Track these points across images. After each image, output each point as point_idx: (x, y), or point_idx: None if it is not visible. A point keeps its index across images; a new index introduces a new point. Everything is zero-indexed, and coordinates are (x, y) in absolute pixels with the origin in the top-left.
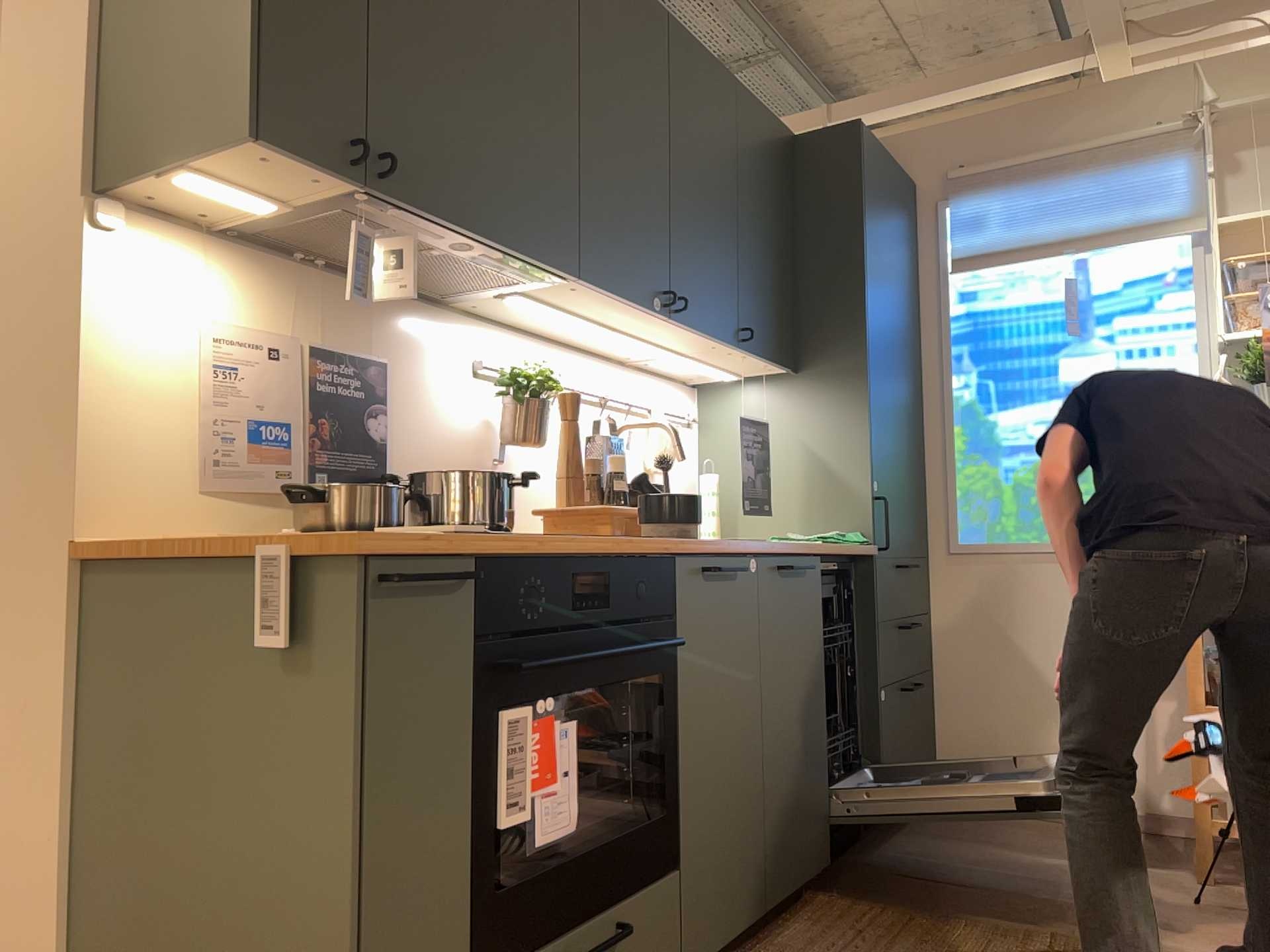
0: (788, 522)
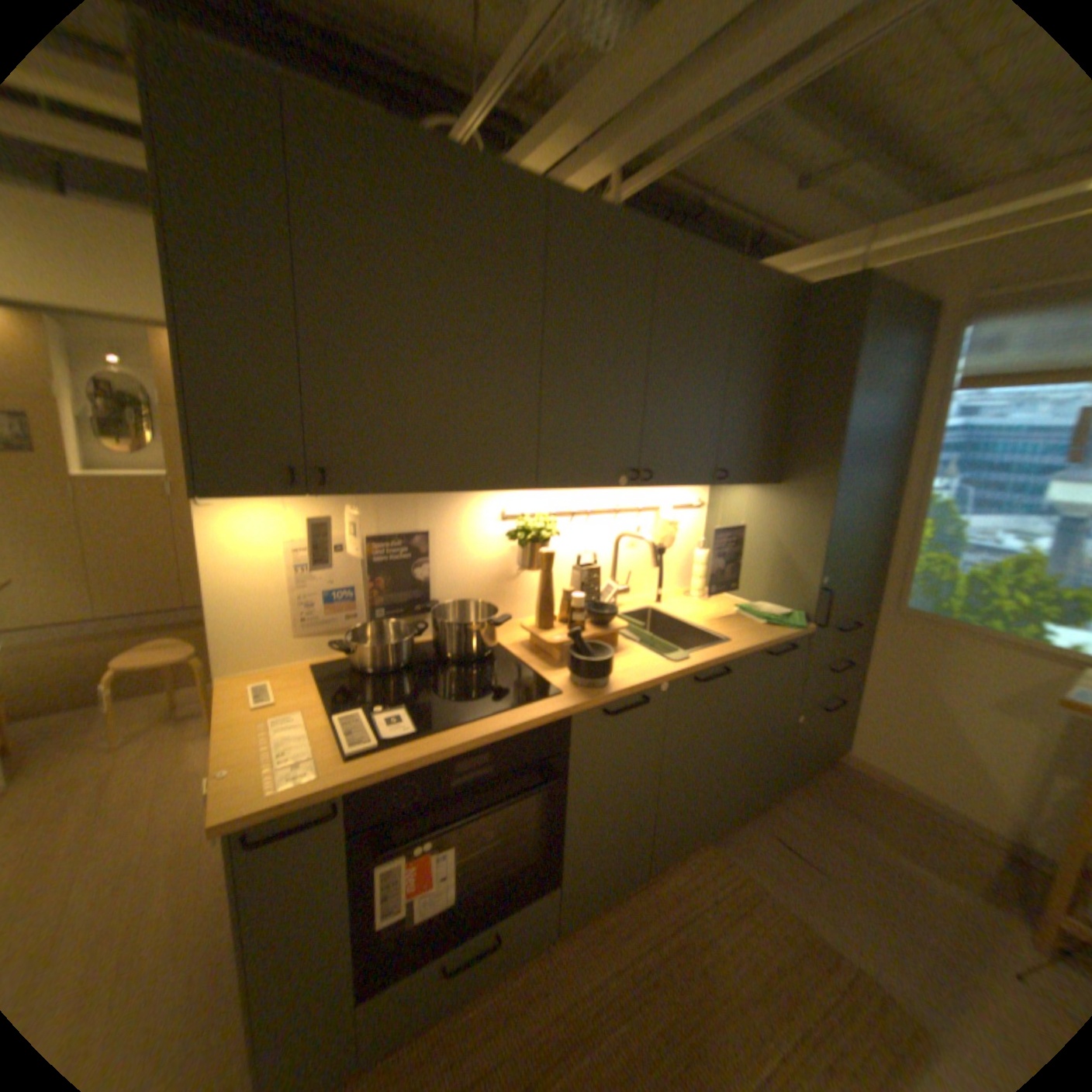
0: (755, 588)
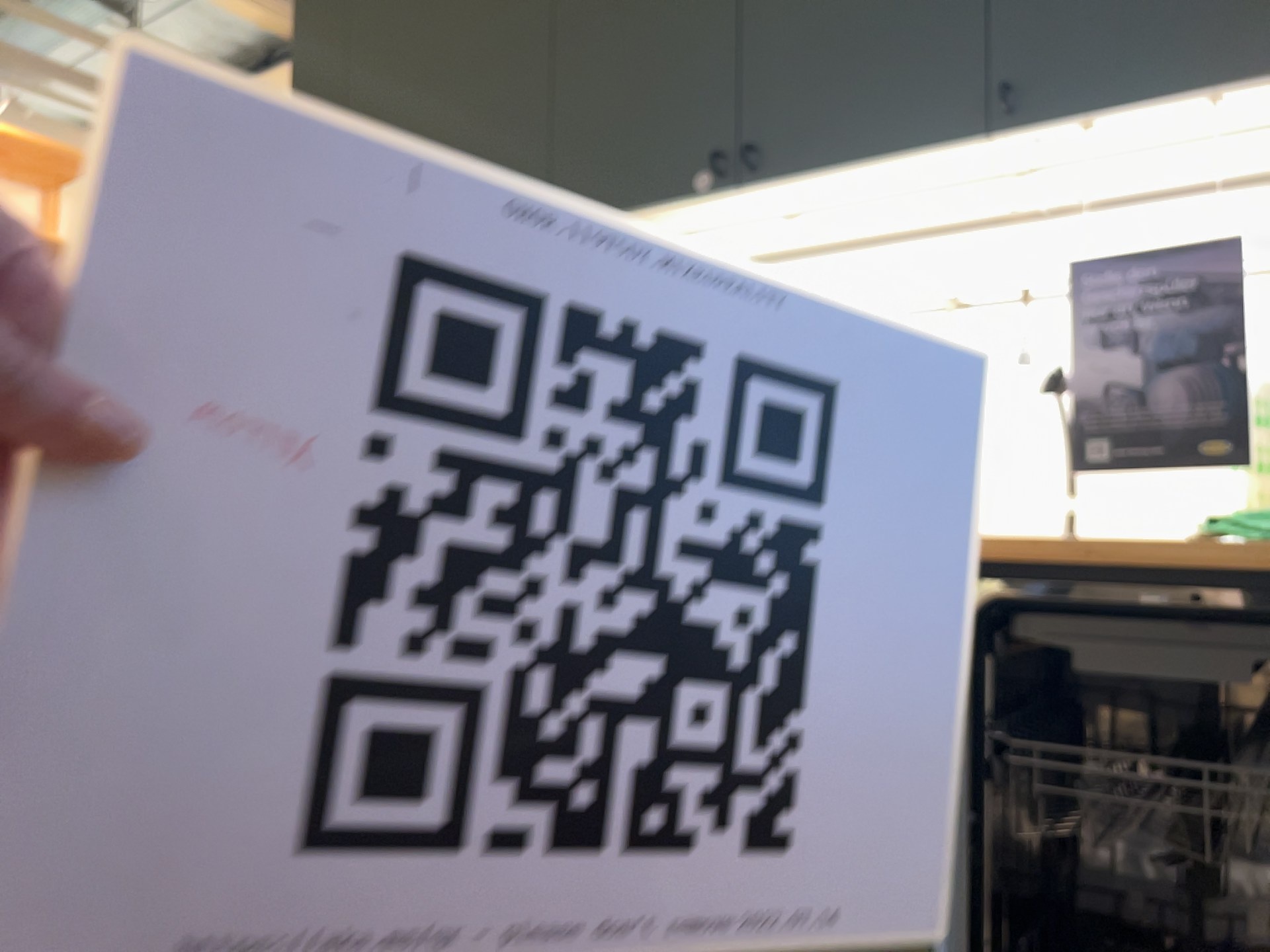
0: None
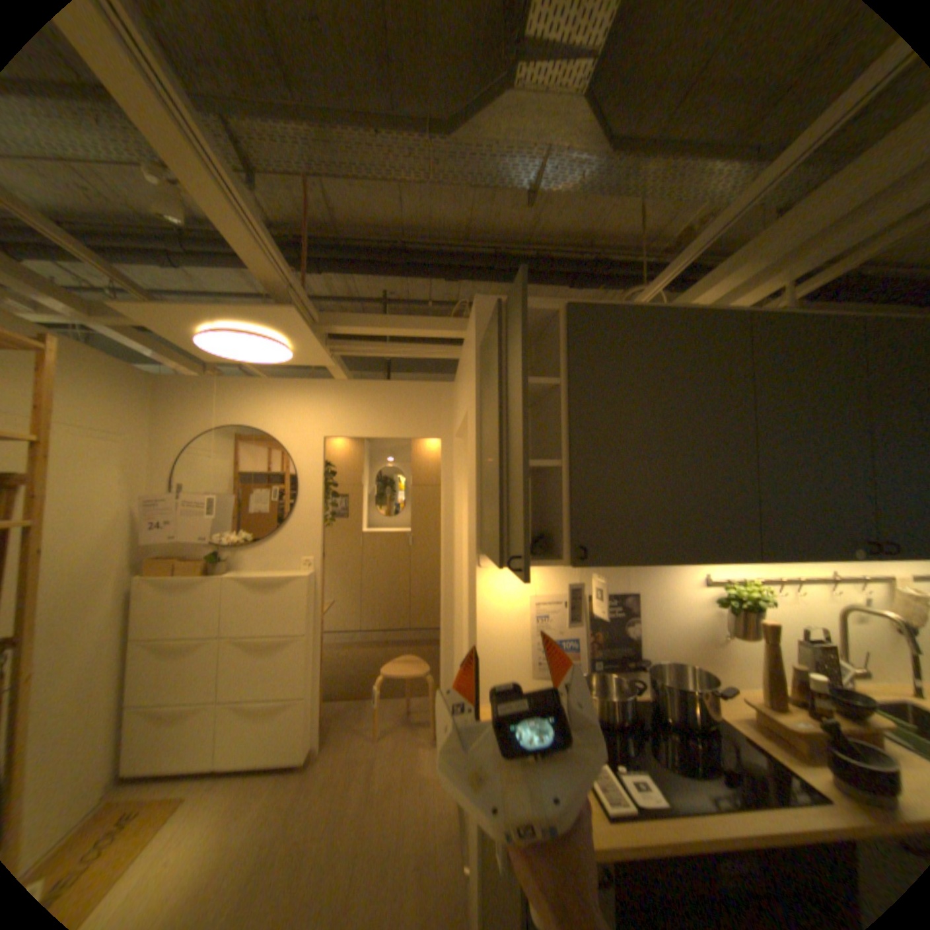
0: None
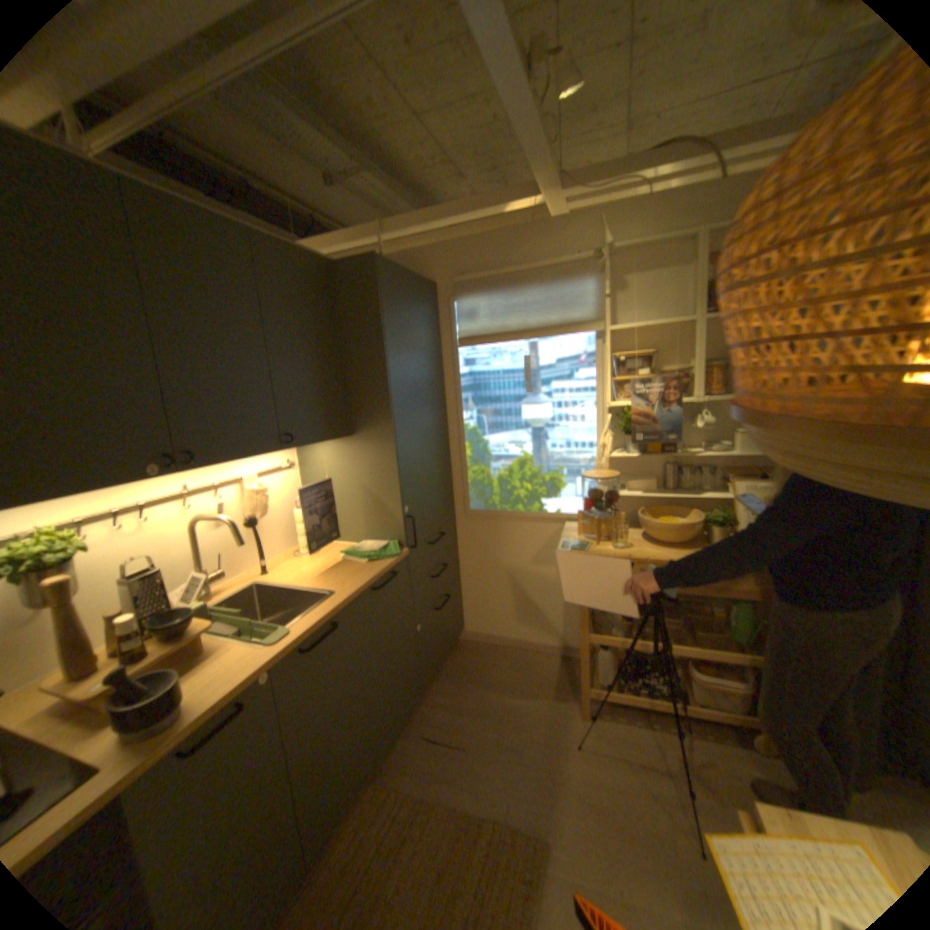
0: (356, 530)
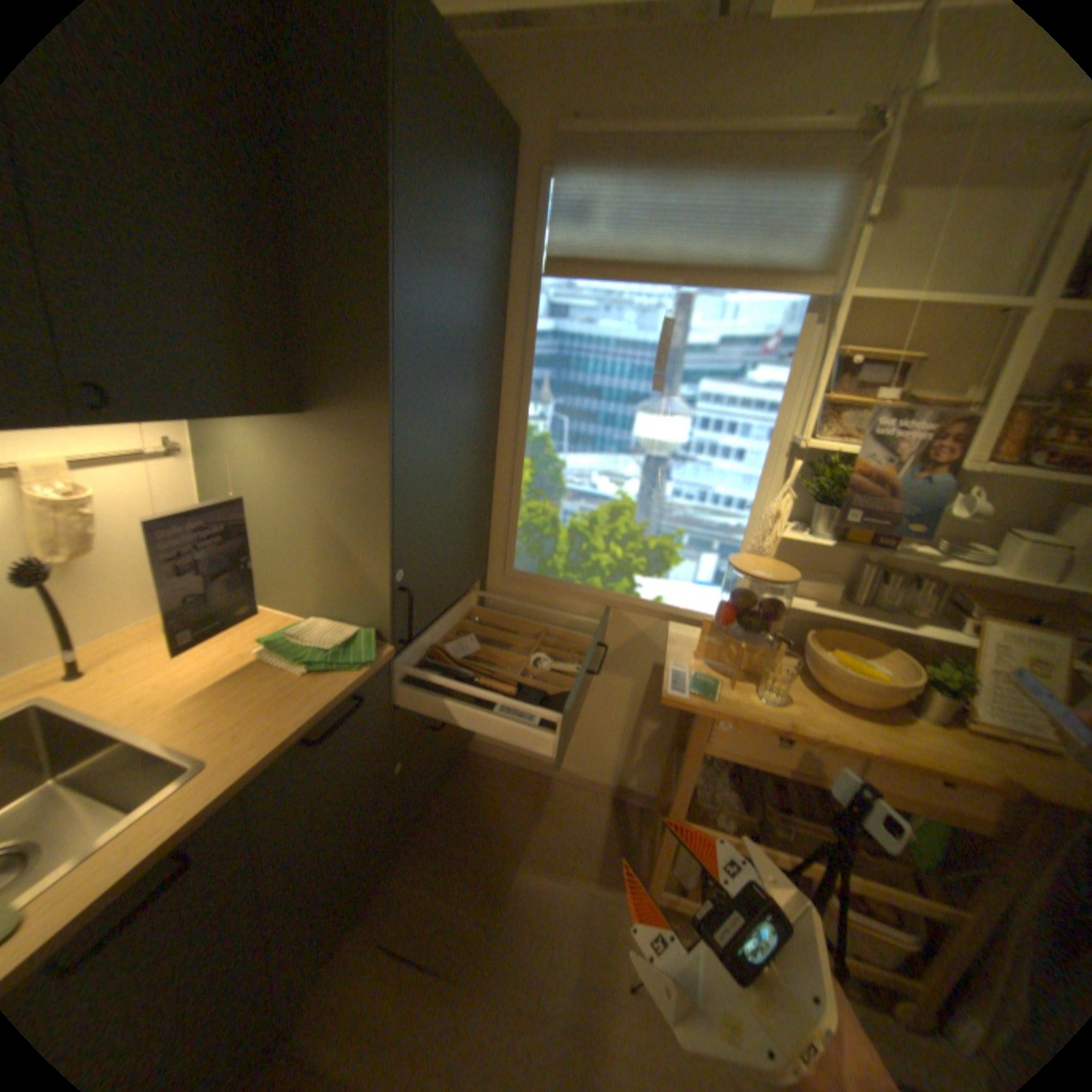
0: (302, 594)
